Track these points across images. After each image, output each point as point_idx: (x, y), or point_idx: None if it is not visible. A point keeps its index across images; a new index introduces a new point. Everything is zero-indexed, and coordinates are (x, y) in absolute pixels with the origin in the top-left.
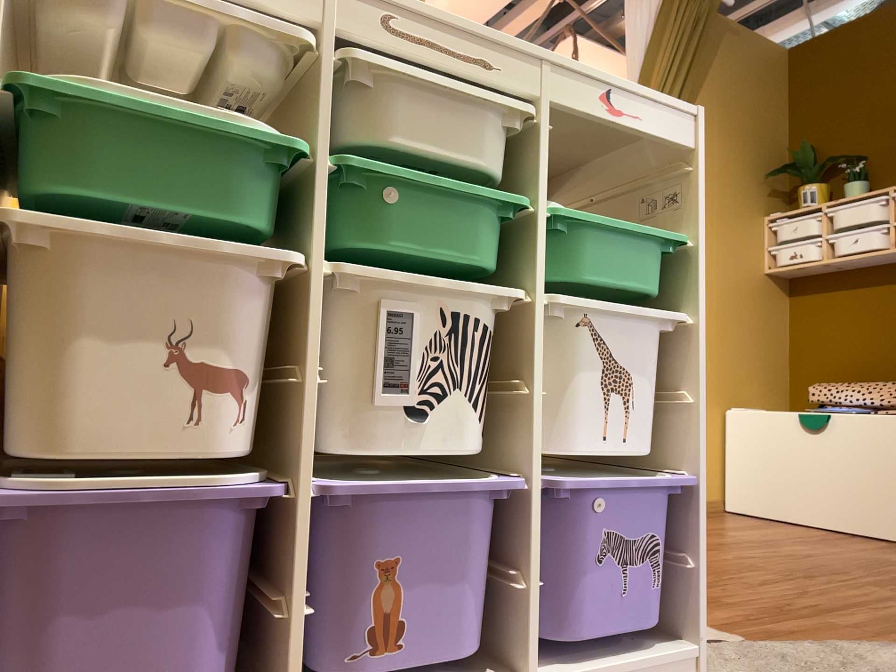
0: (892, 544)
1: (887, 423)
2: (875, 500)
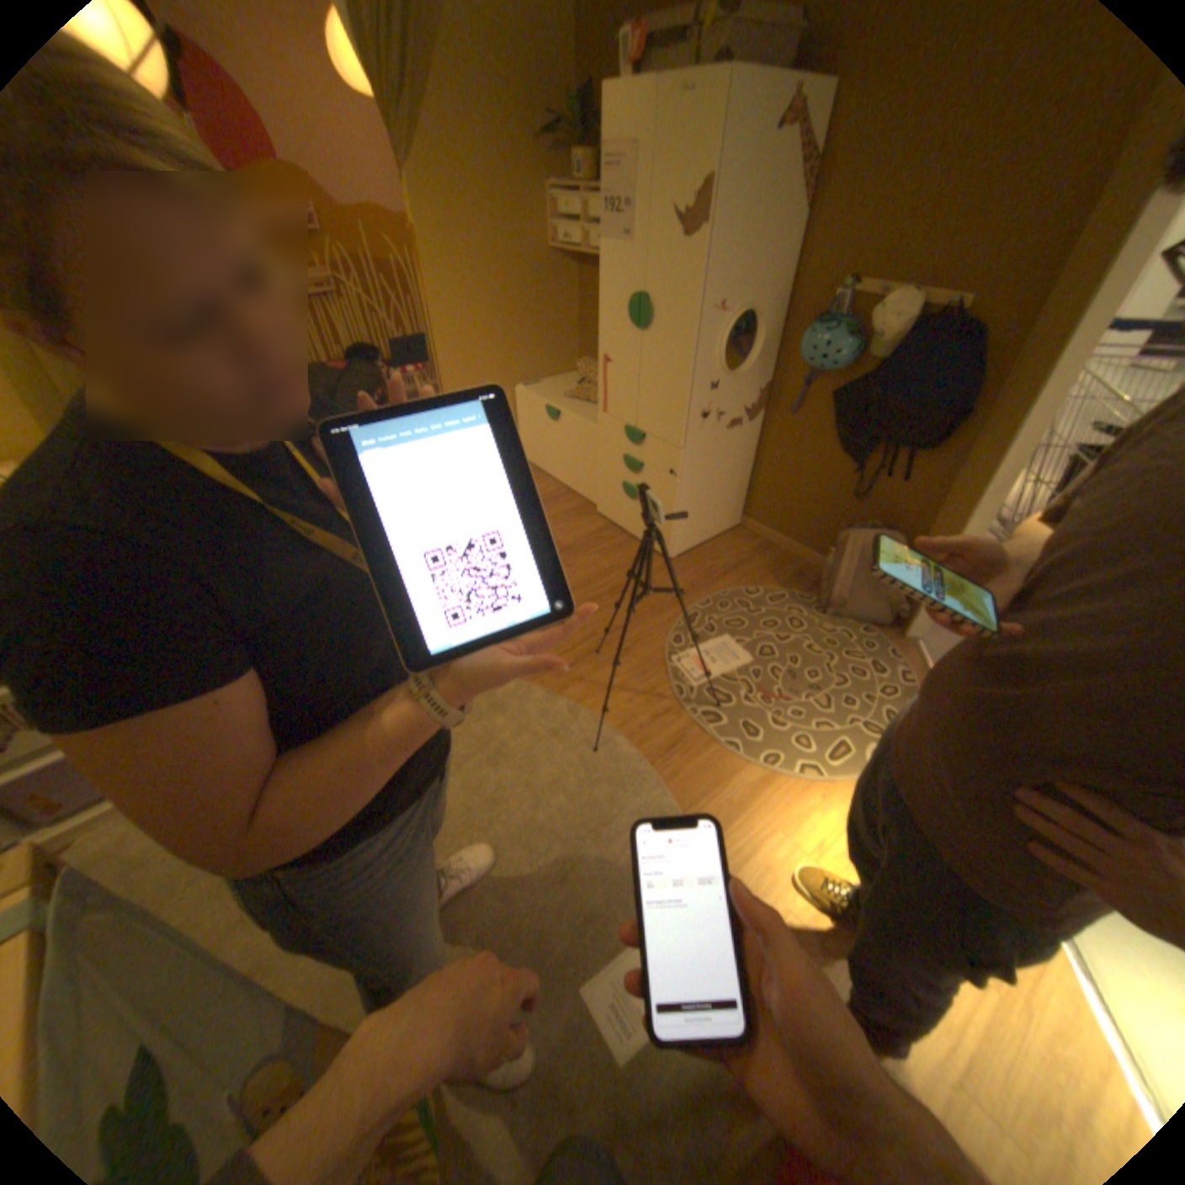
0: (582, 510)
1: (587, 432)
2: (582, 478)
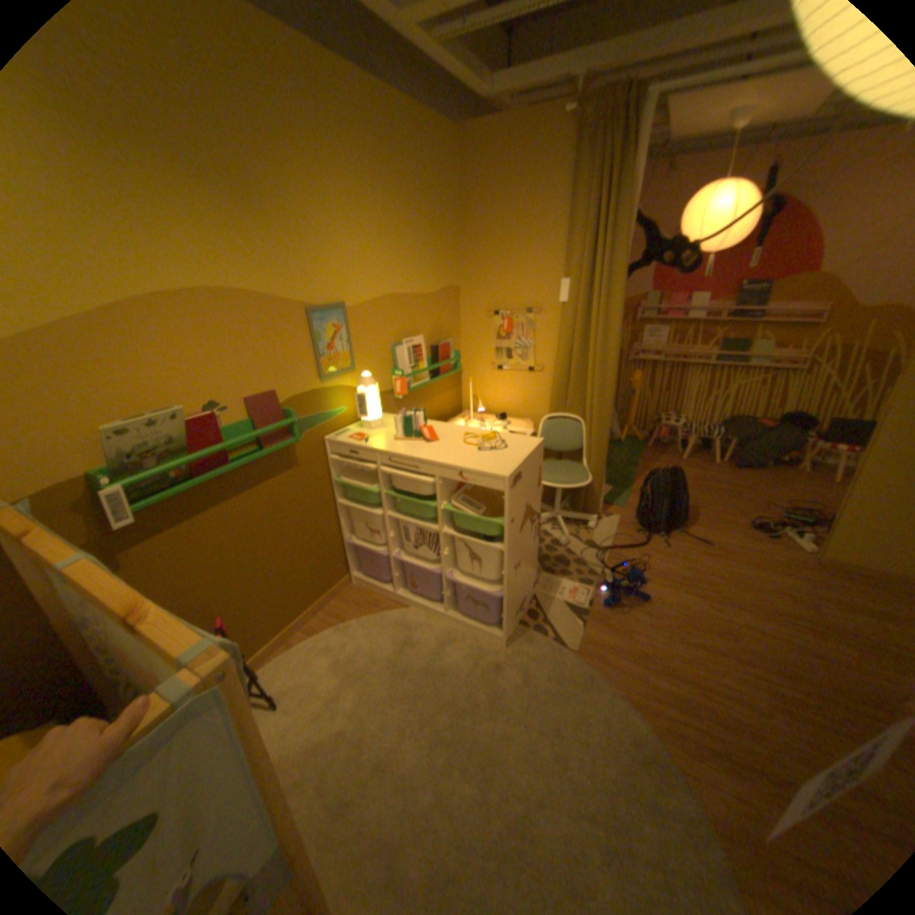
0: None
1: None
2: None
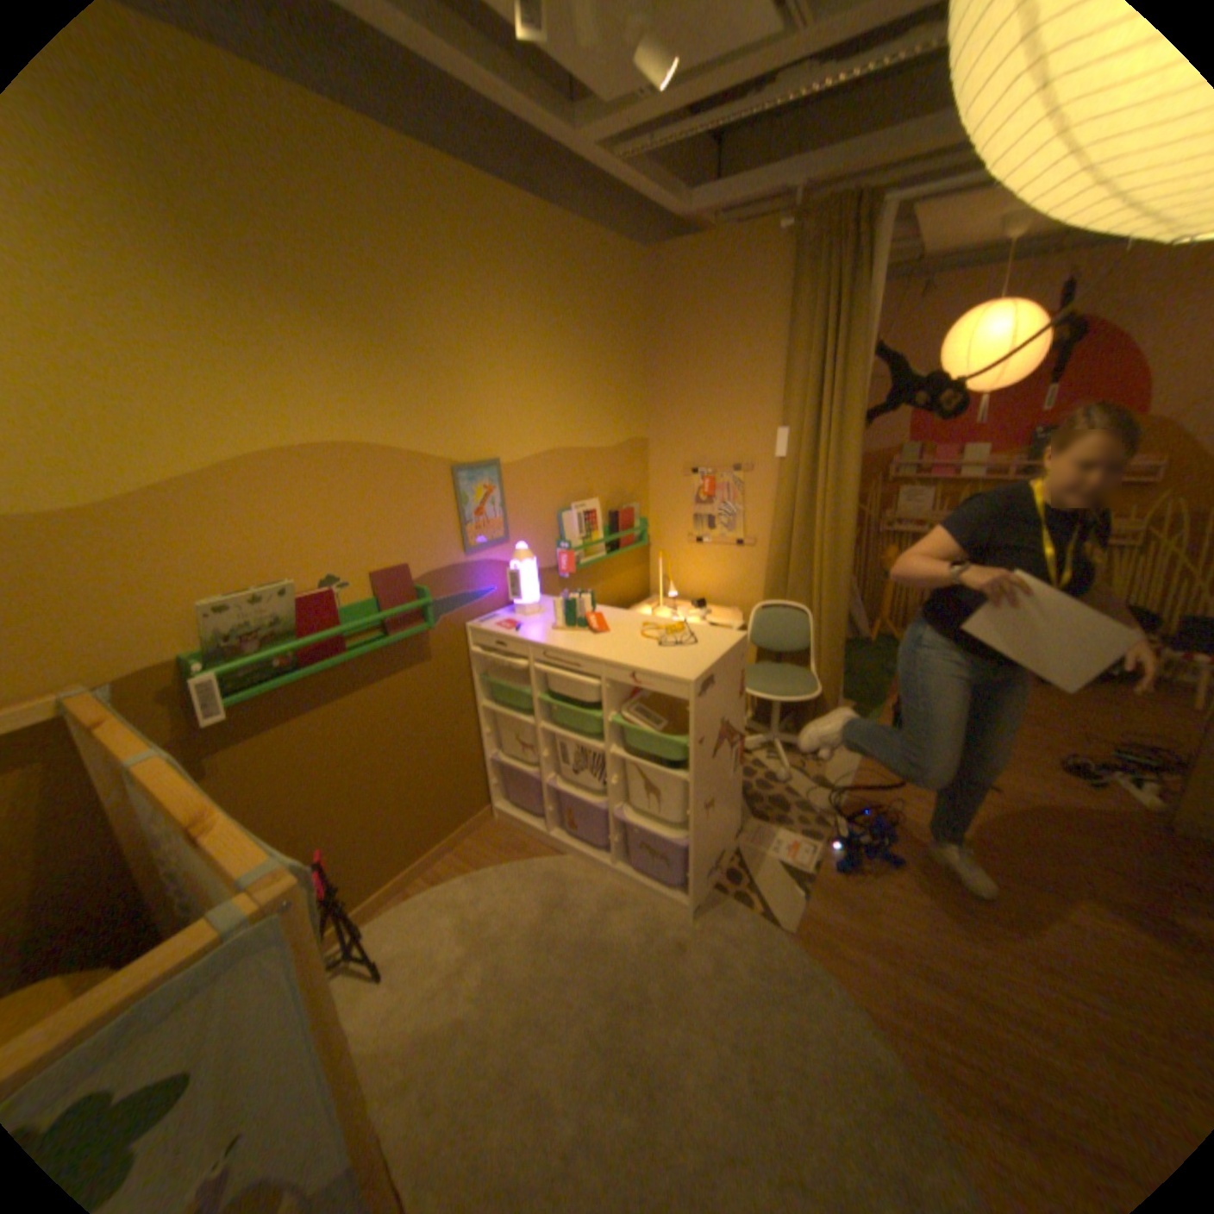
0: None
1: None
2: None
